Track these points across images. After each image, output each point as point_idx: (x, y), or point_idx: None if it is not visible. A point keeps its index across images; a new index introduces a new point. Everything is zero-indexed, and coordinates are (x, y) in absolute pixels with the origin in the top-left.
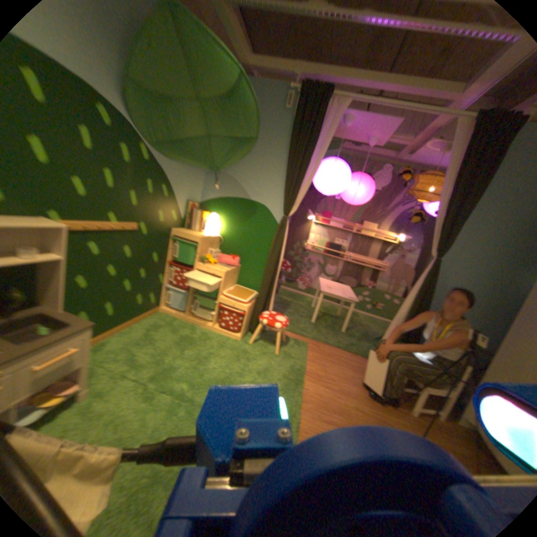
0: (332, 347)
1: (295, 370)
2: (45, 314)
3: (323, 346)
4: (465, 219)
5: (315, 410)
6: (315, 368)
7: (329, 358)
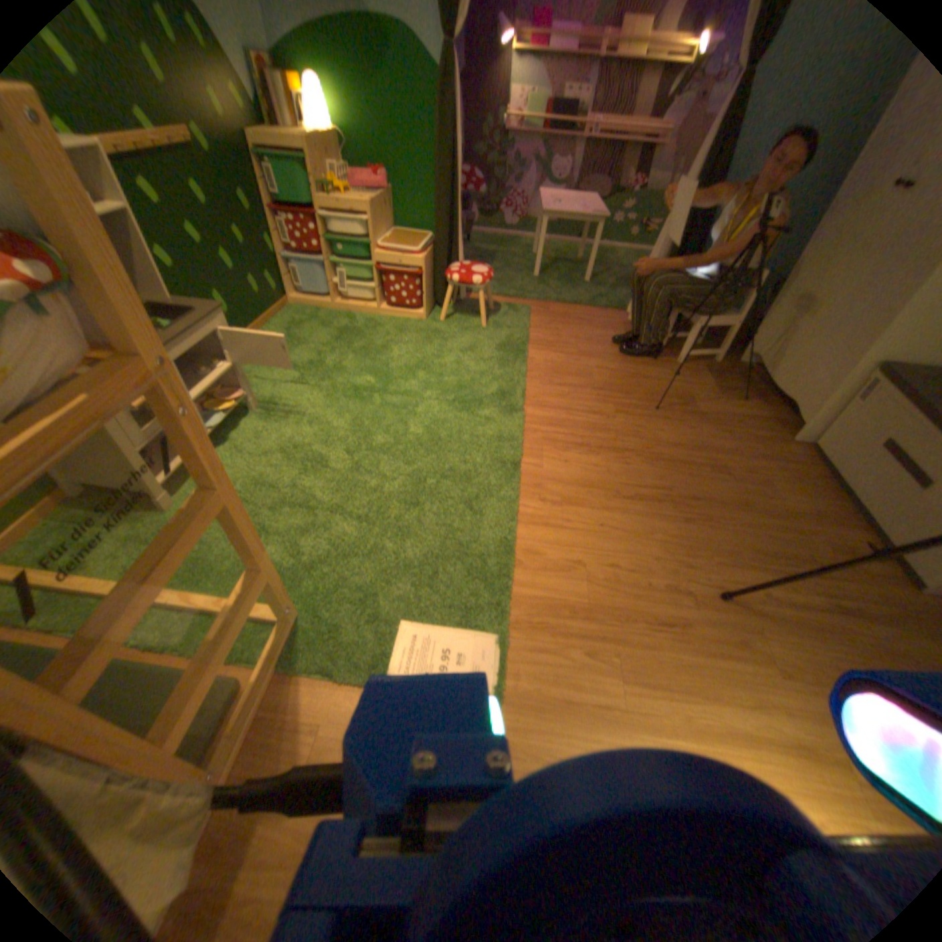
0: (567, 305)
1: (512, 341)
2: (149, 302)
3: (553, 306)
4: None
5: (543, 377)
6: (541, 334)
7: (563, 319)
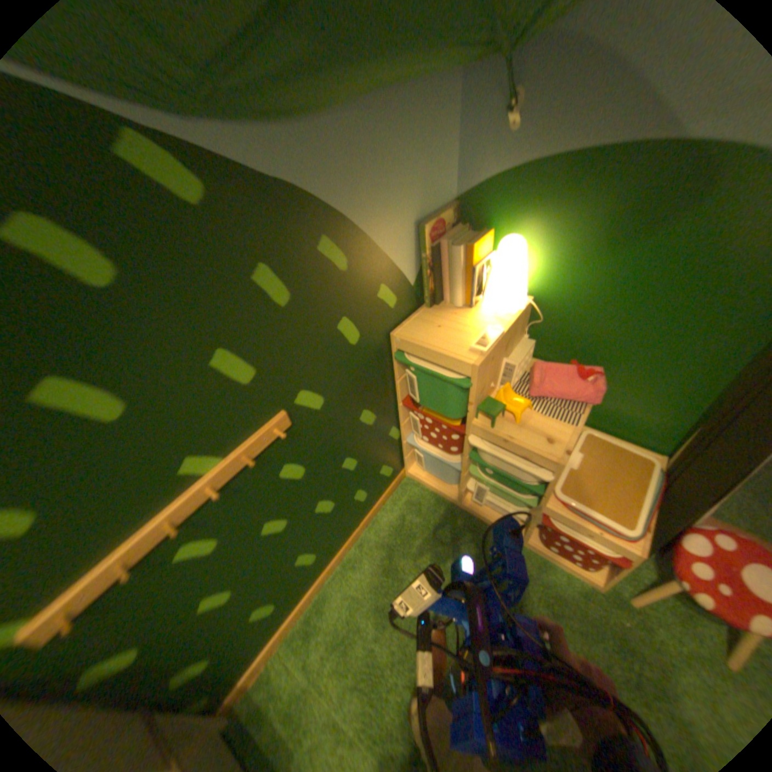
0: None
1: None
2: None
3: None
4: None
5: None
6: None
7: None
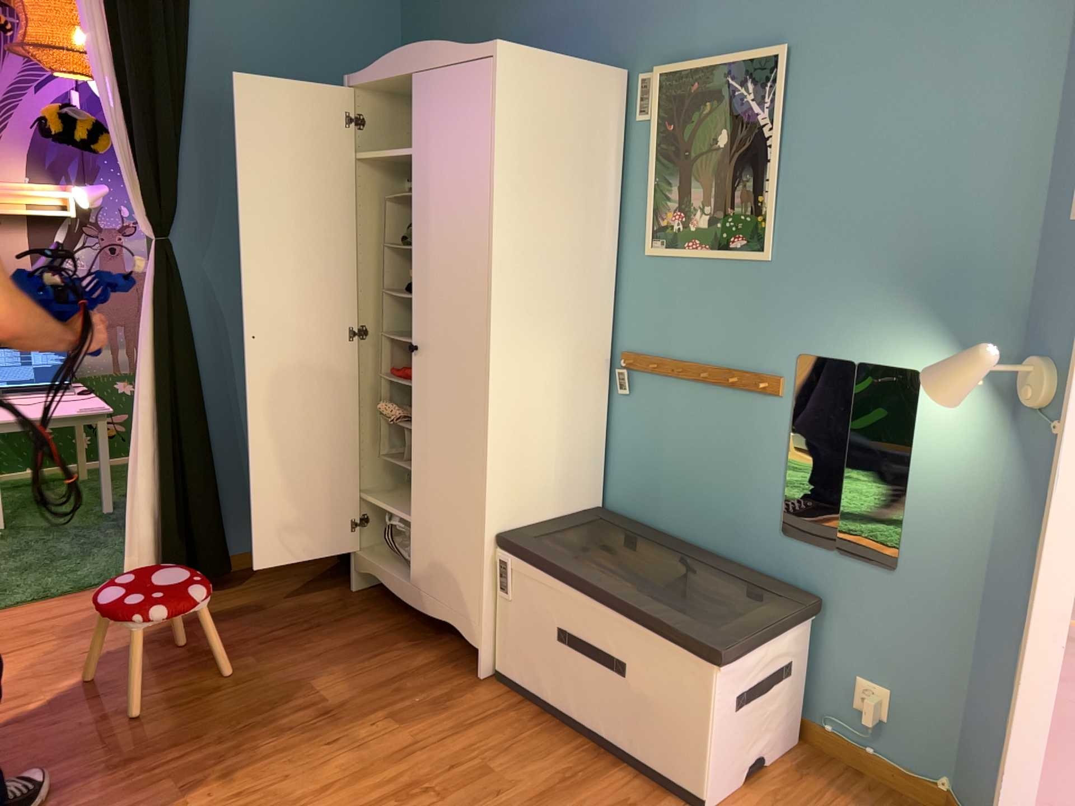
0: None
1: None
2: None
3: None
4: (181, 120)
5: None
6: None
7: None
